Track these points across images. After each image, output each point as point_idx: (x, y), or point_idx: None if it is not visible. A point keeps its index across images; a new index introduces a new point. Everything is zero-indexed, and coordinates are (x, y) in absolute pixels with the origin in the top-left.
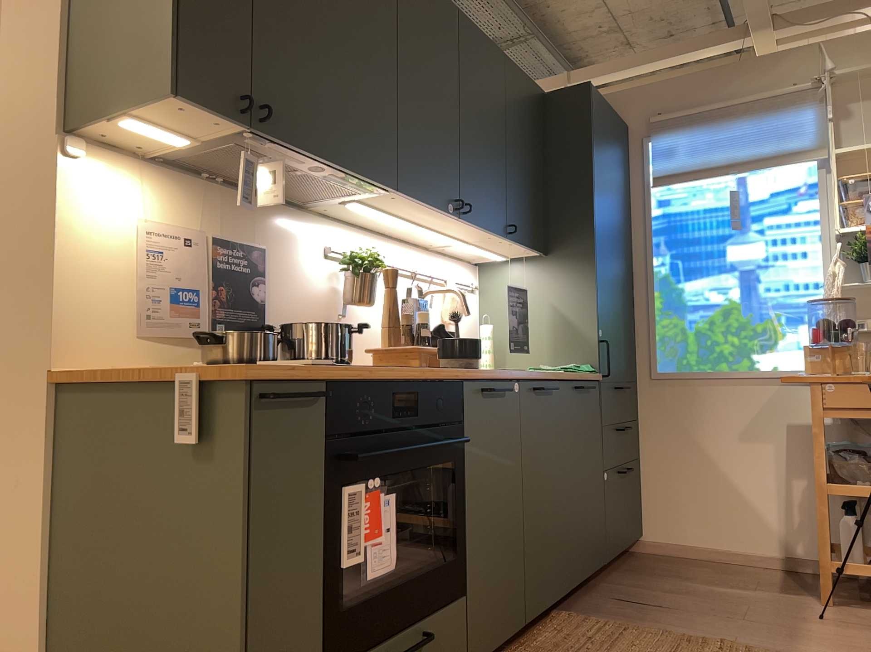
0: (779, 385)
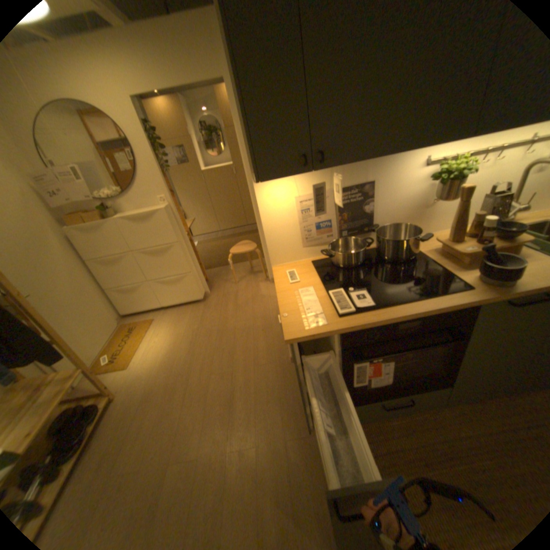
0: None
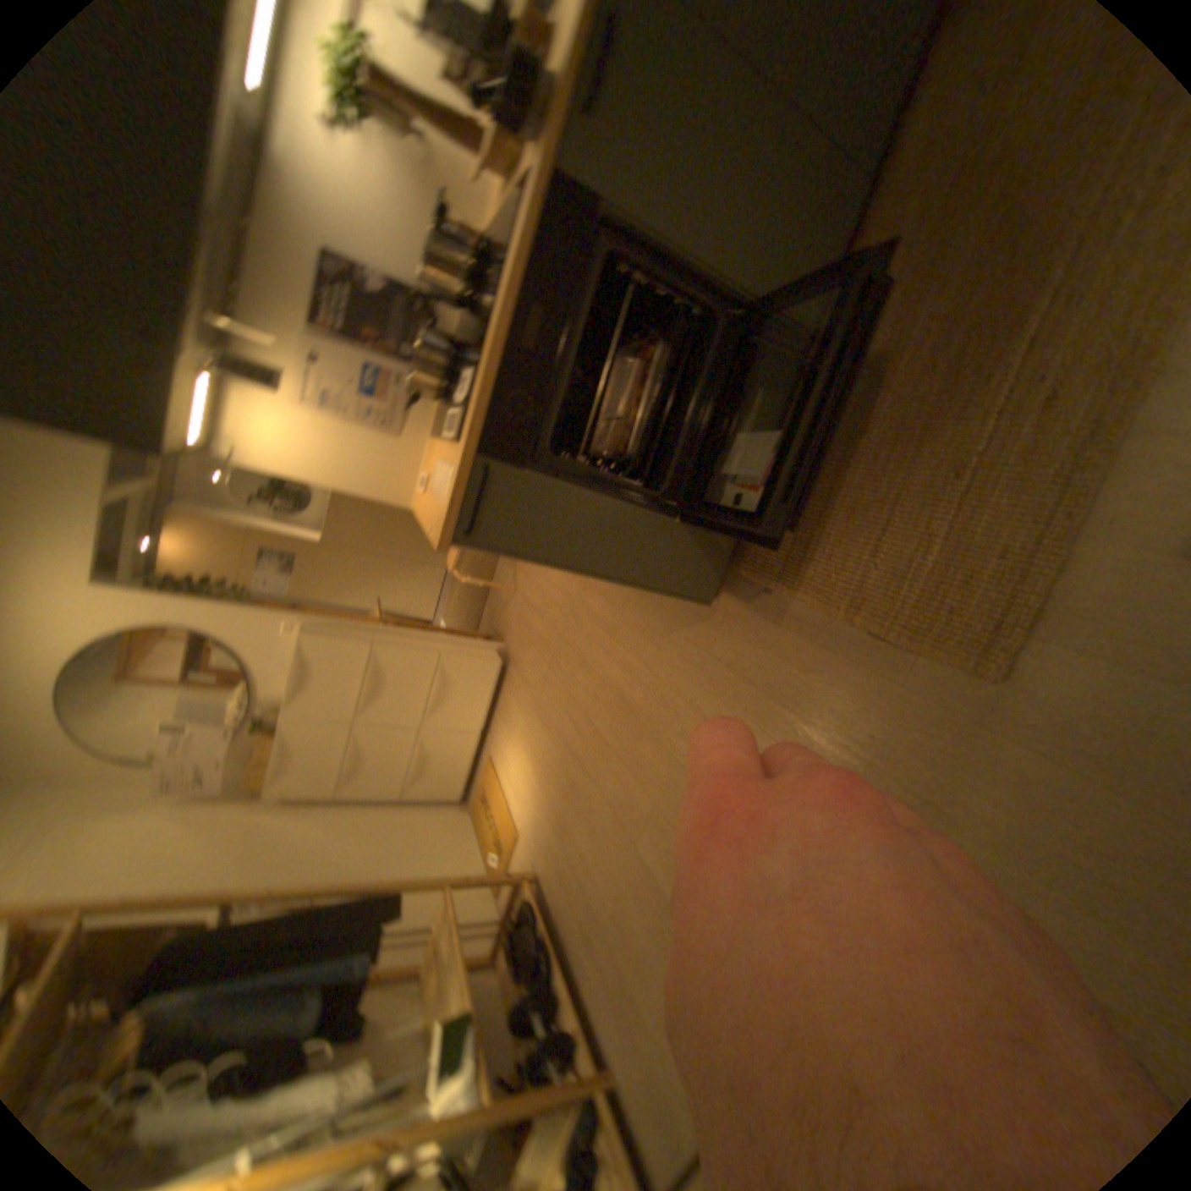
0: None
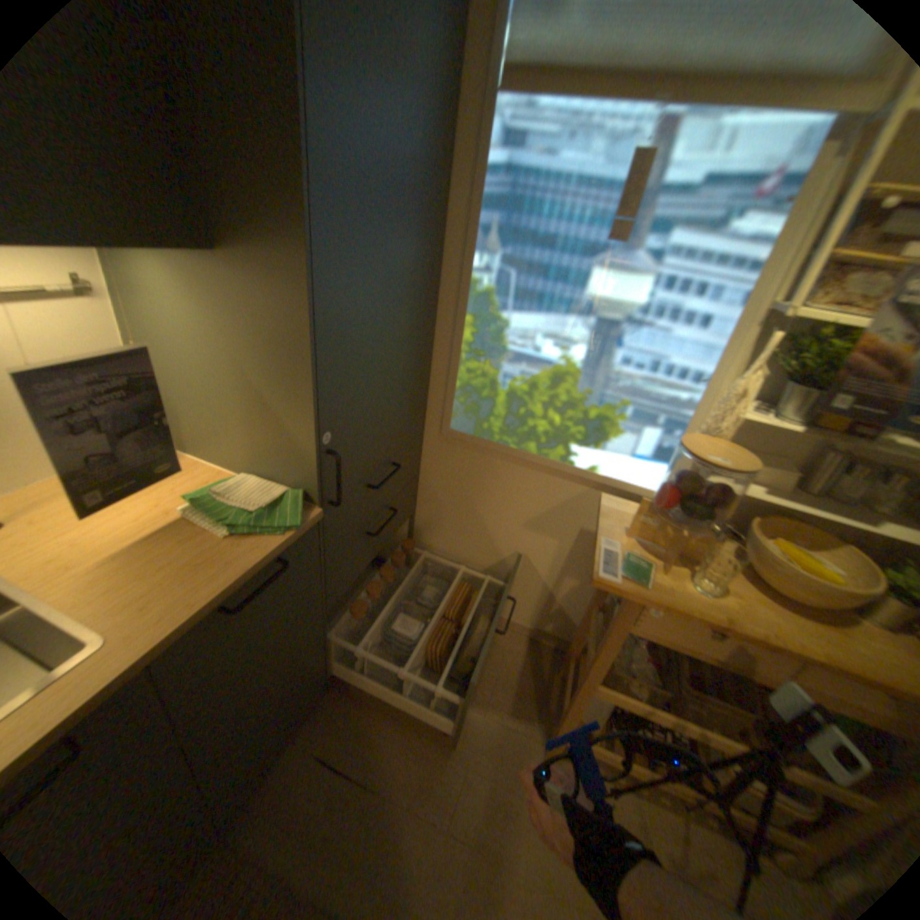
0: (588, 490)
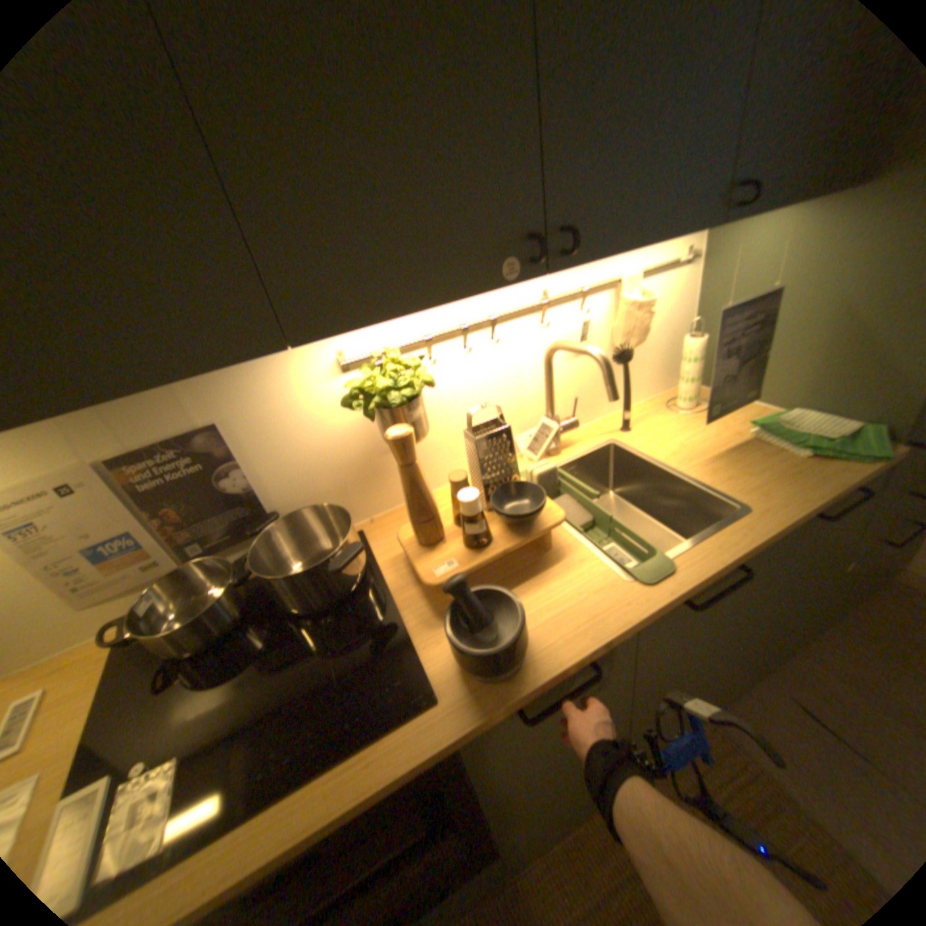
0: None
